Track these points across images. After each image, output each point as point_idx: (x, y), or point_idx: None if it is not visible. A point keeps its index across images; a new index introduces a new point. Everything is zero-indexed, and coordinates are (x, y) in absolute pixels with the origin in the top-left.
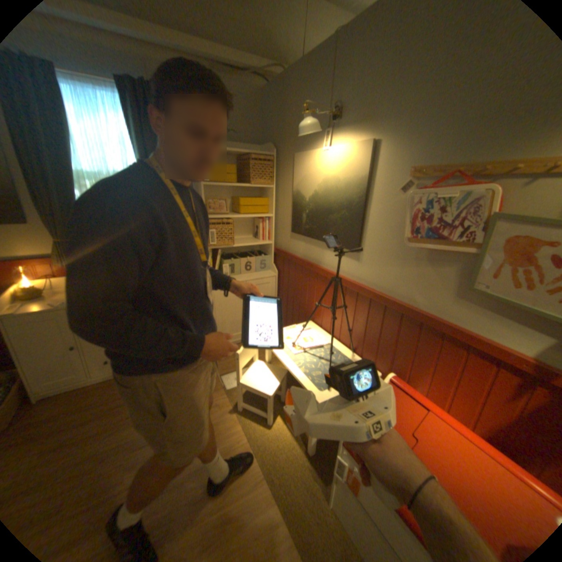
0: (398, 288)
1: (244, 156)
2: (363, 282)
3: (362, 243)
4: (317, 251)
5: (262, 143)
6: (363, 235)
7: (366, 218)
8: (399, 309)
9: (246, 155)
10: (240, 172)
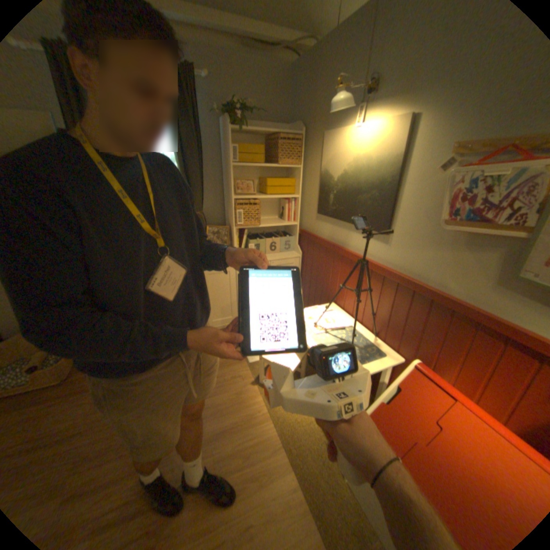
0: (430, 273)
1: (272, 135)
2: (391, 266)
3: (393, 225)
4: (344, 232)
5: (291, 121)
6: (394, 217)
7: (398, 199)
8: (430, 295)
9: (275, 134)
10: (268, 152)
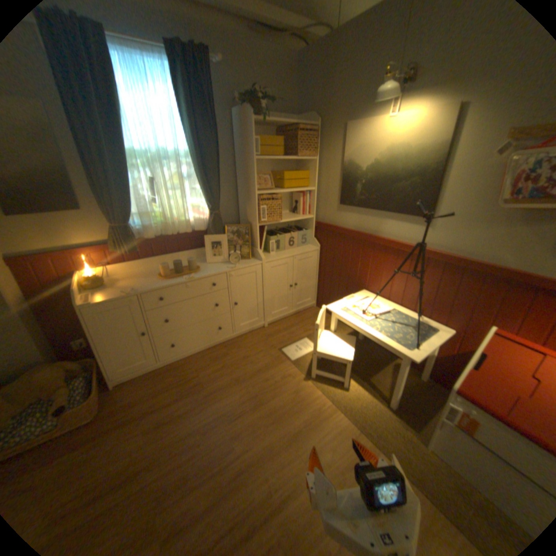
0: (482, 249)
1: (288, 126)
2: (435, 247)
3: (437, 208)
4: (375, 220)
5: (298, 112)
6: (439, 200)
7: (443, 184)
8: (485, 268)
9: (291, 125)
10: (282, 144)
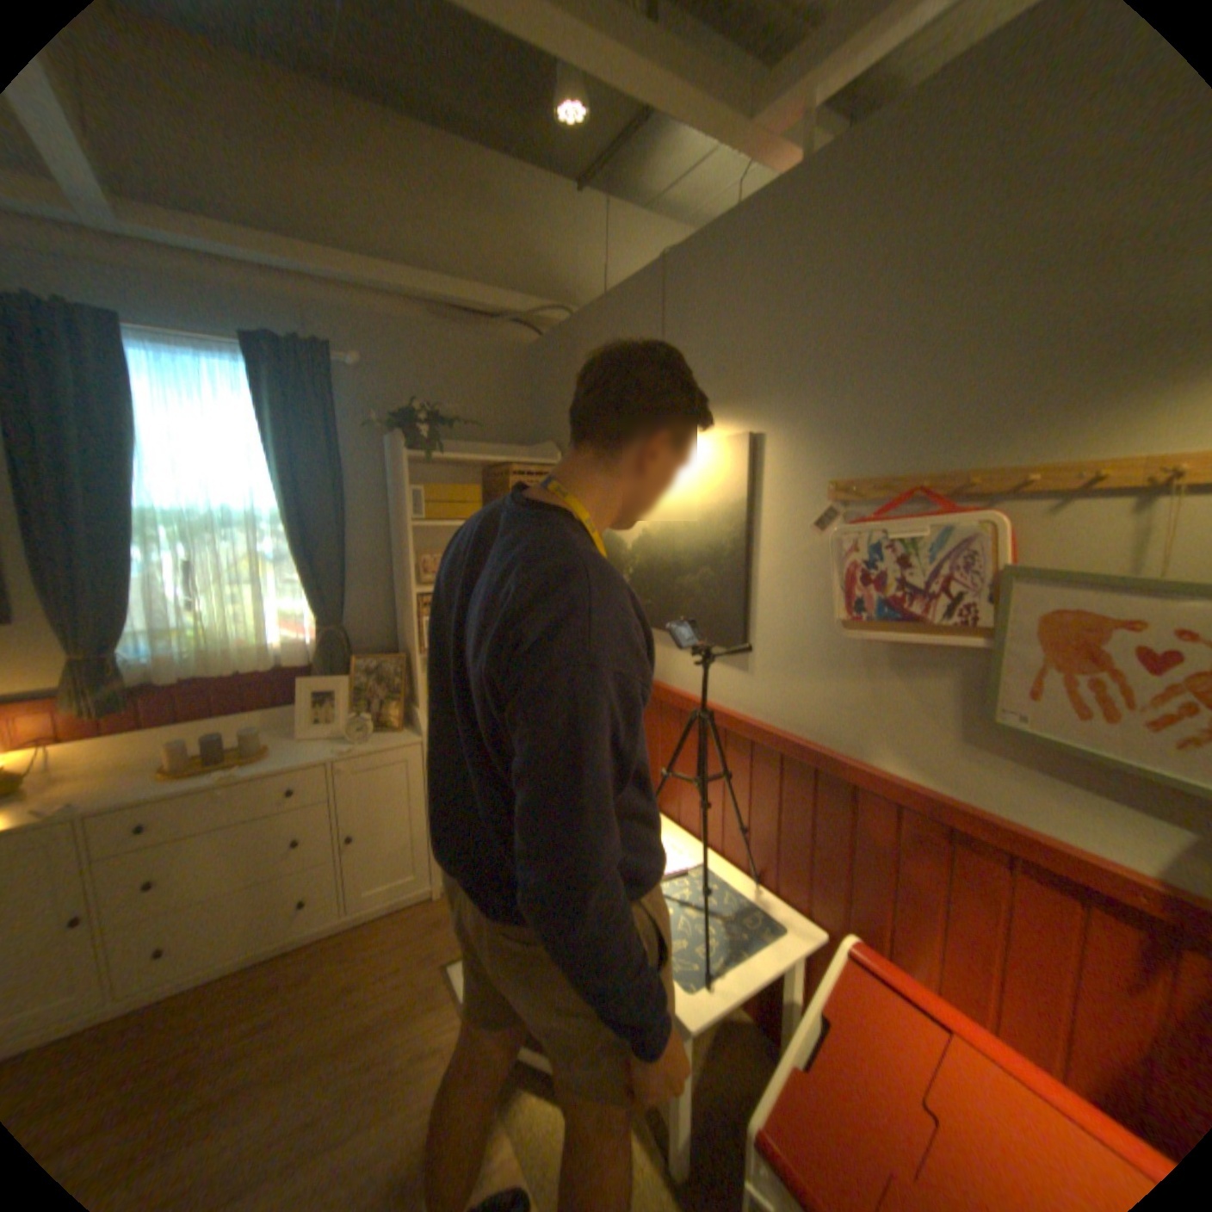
0: (838, 727)
1: (497, 467)
2: (761, 717)
3: (751, 633)
4: (658, 651)
5: (533, 442)
6: (751, 617)
7: (752, 583)
8: (847, 775)
9: (501, 466)
10: (490, 498)
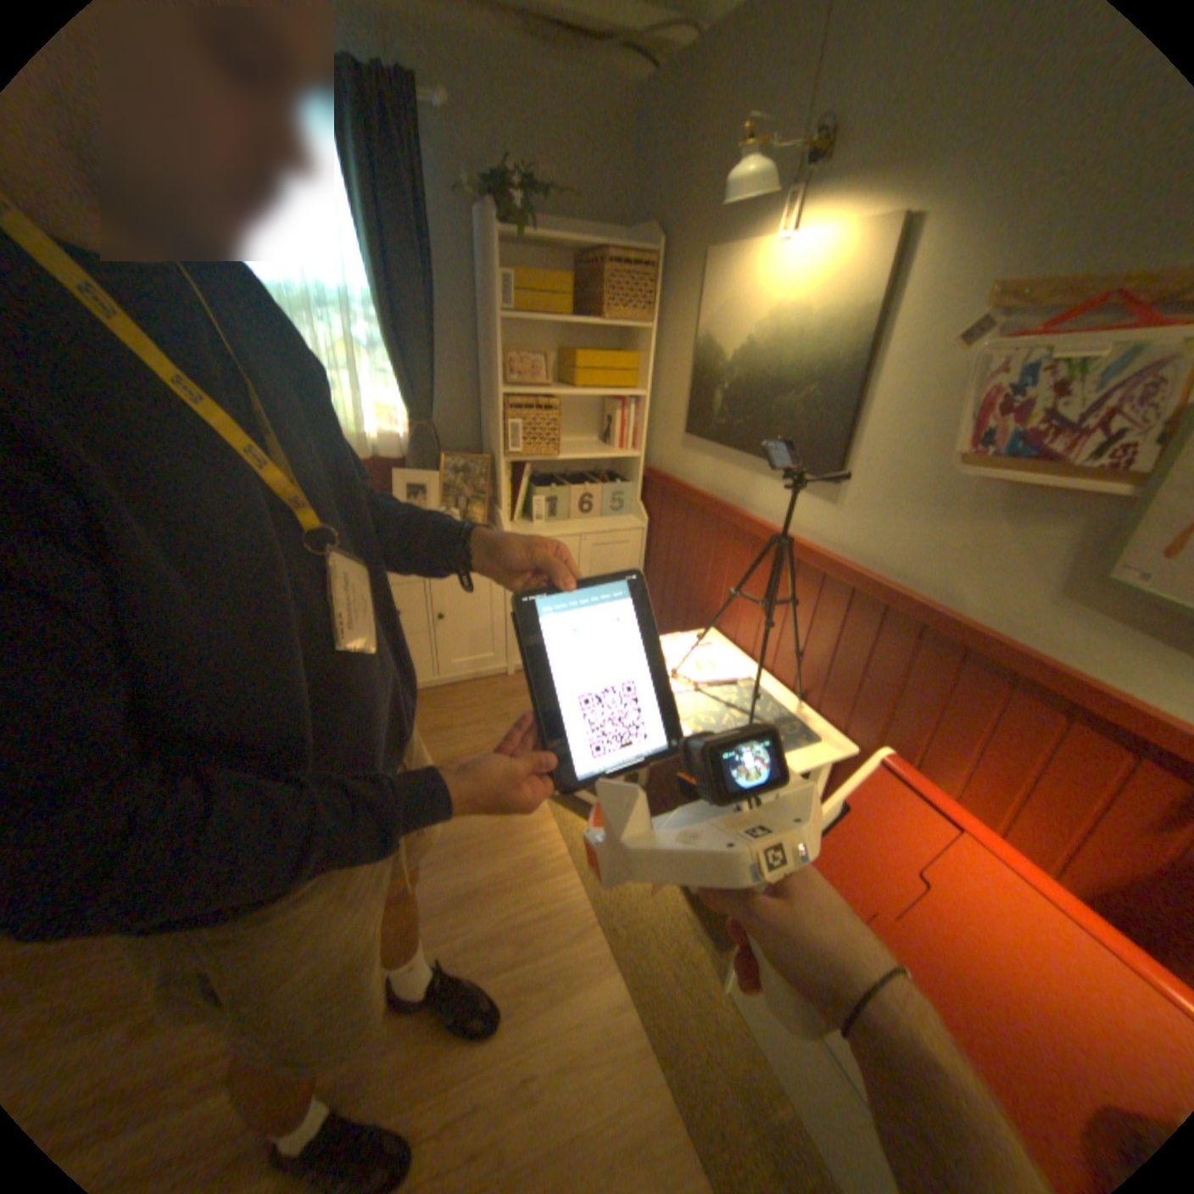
0: (923, 568)
1: (592, 252)
2: (840, 551)
3: (849, 463)
4: (742, 476)
5: (634, 222)
6: (854, 445)
7: (864, 406)
8: (920, 615)
9: (597, 251)
10: (581, 291)
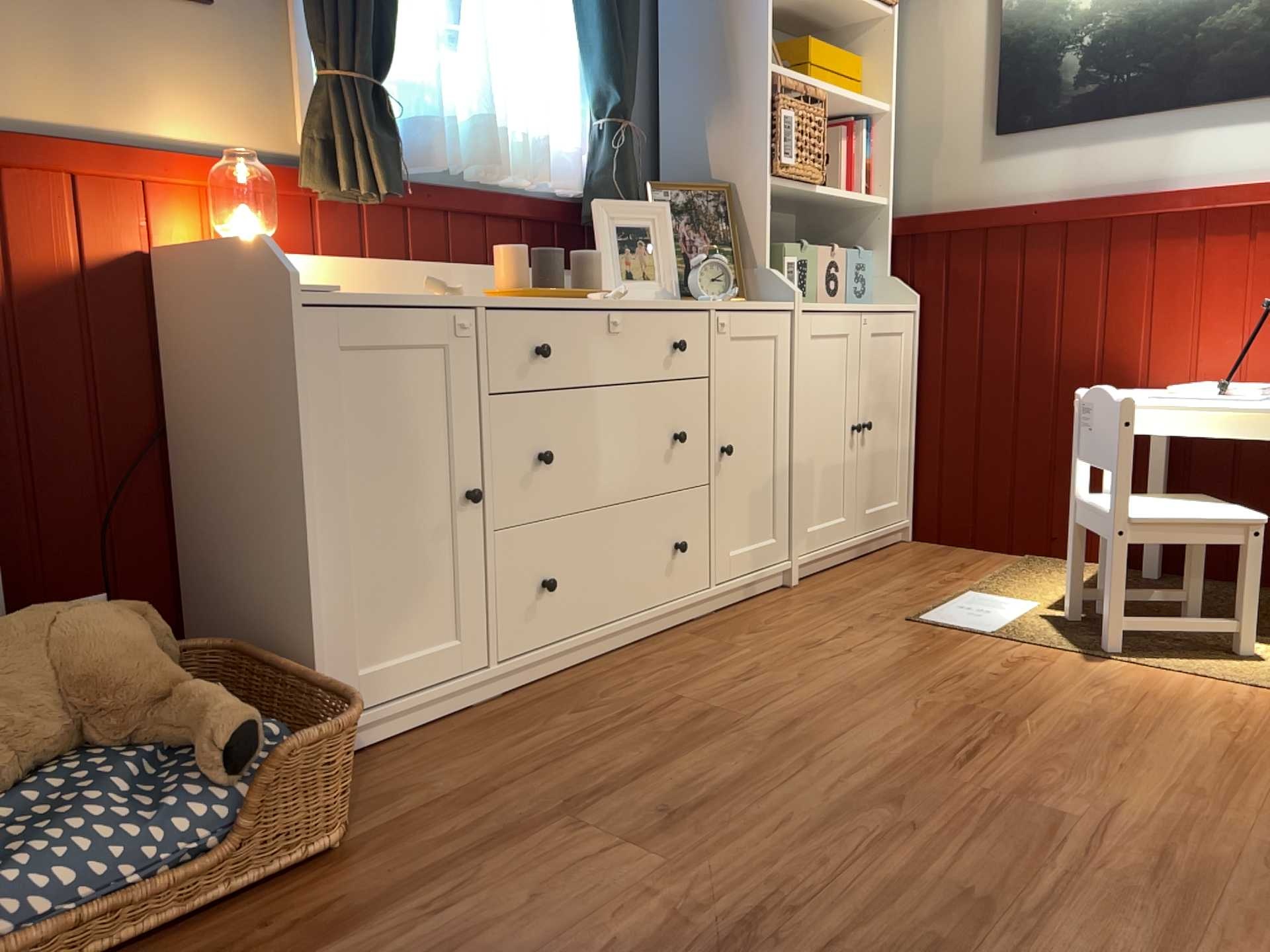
0: None
1: None
2: None
3: None
4: (1143, 147)
5: None
6: None
7: None
8: None
9: None
10: None
